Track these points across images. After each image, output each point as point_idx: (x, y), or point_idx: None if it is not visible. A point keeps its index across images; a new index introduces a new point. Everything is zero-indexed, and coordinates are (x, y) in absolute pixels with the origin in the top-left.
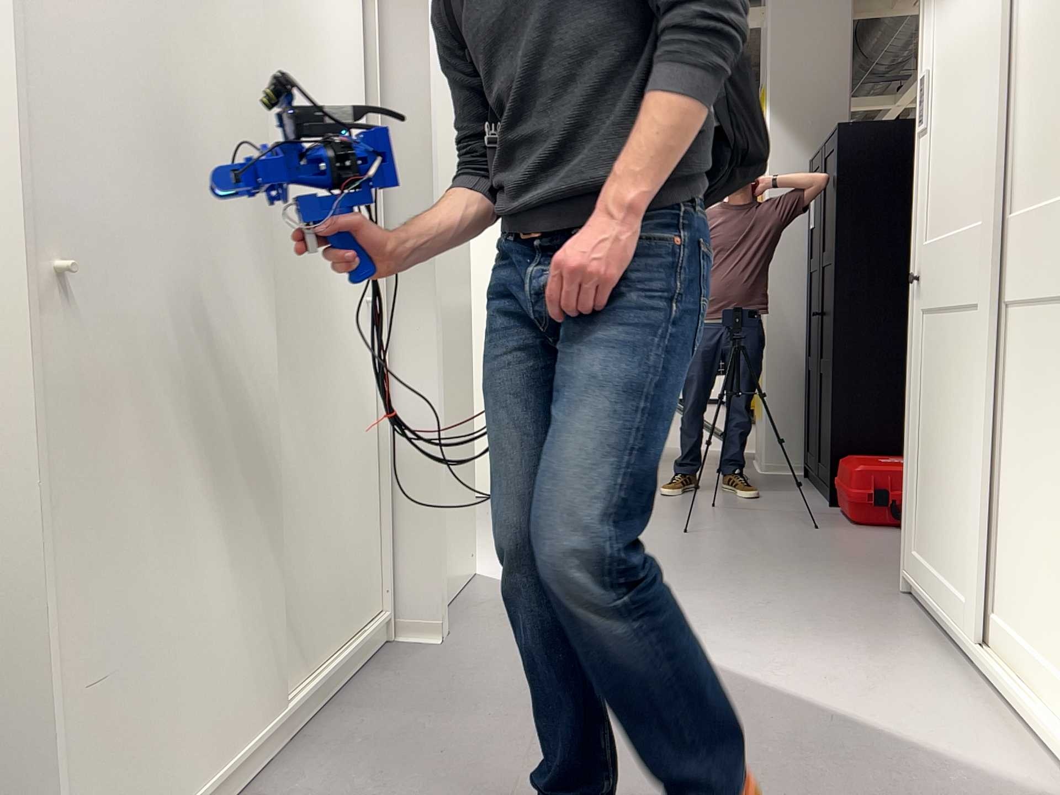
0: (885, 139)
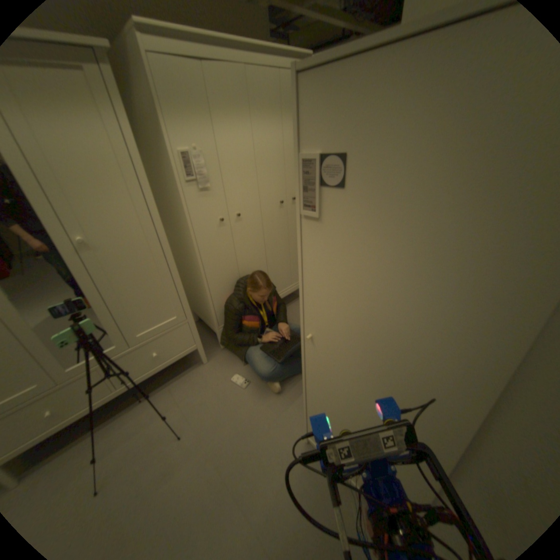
0: None
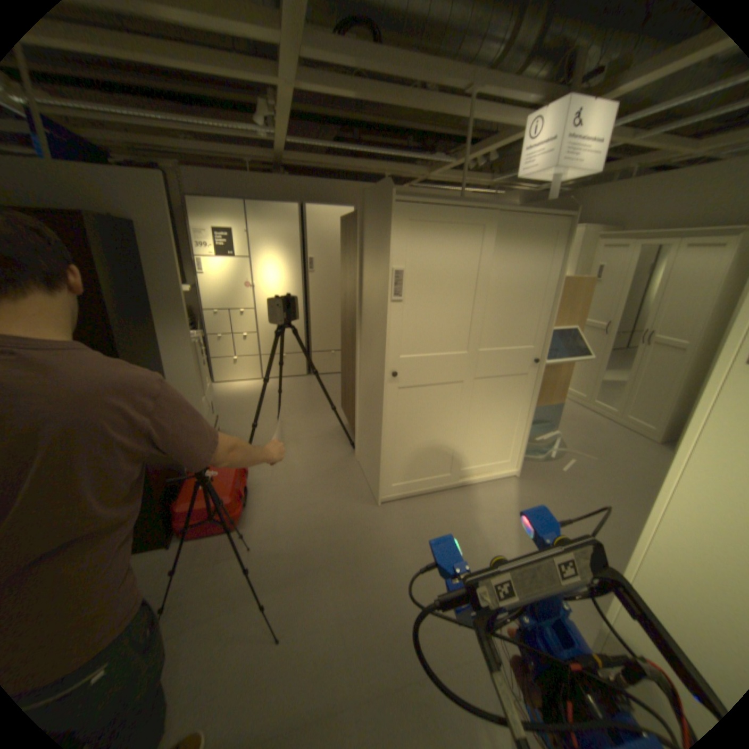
0: (112, 234)
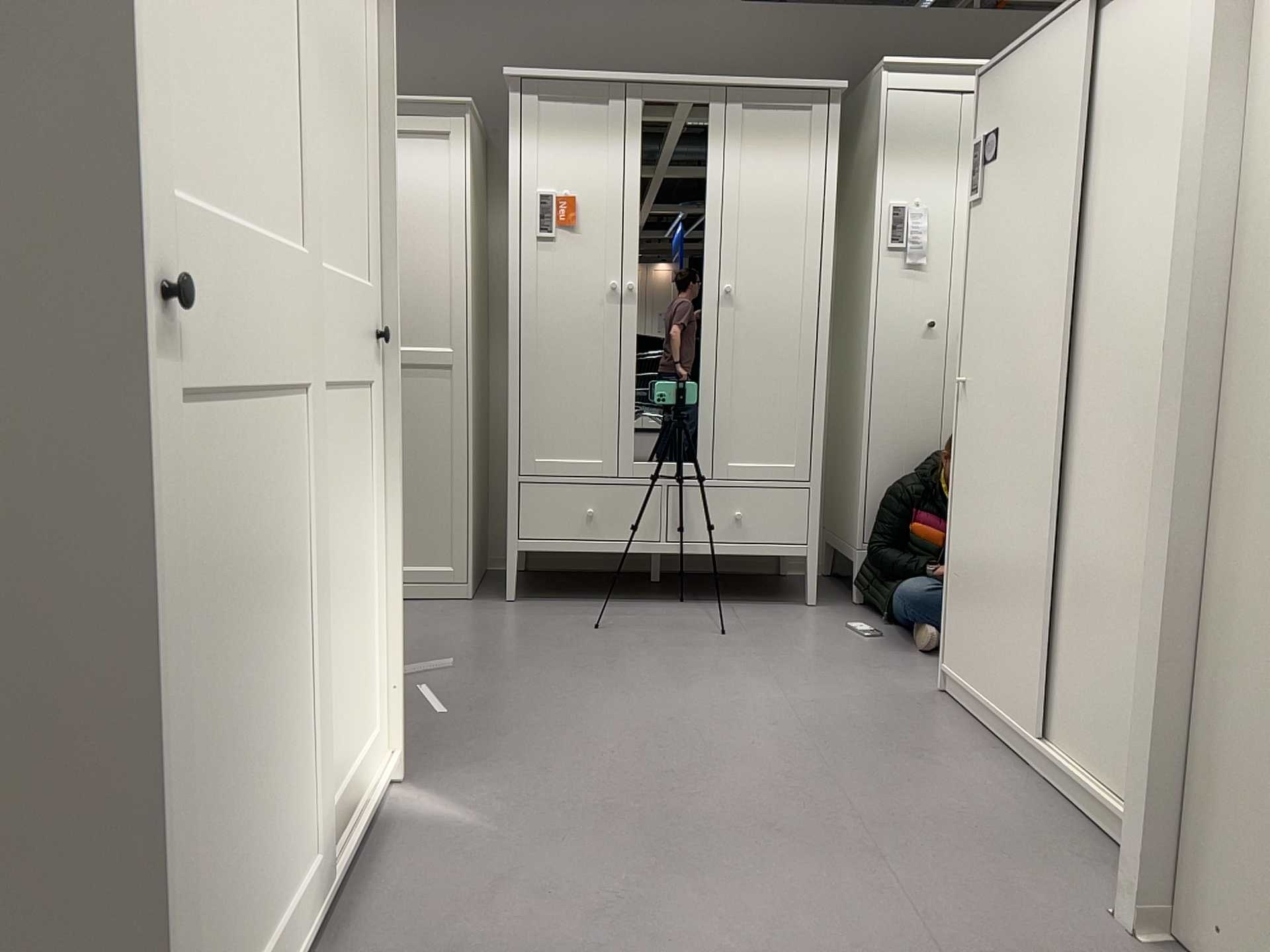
0: None
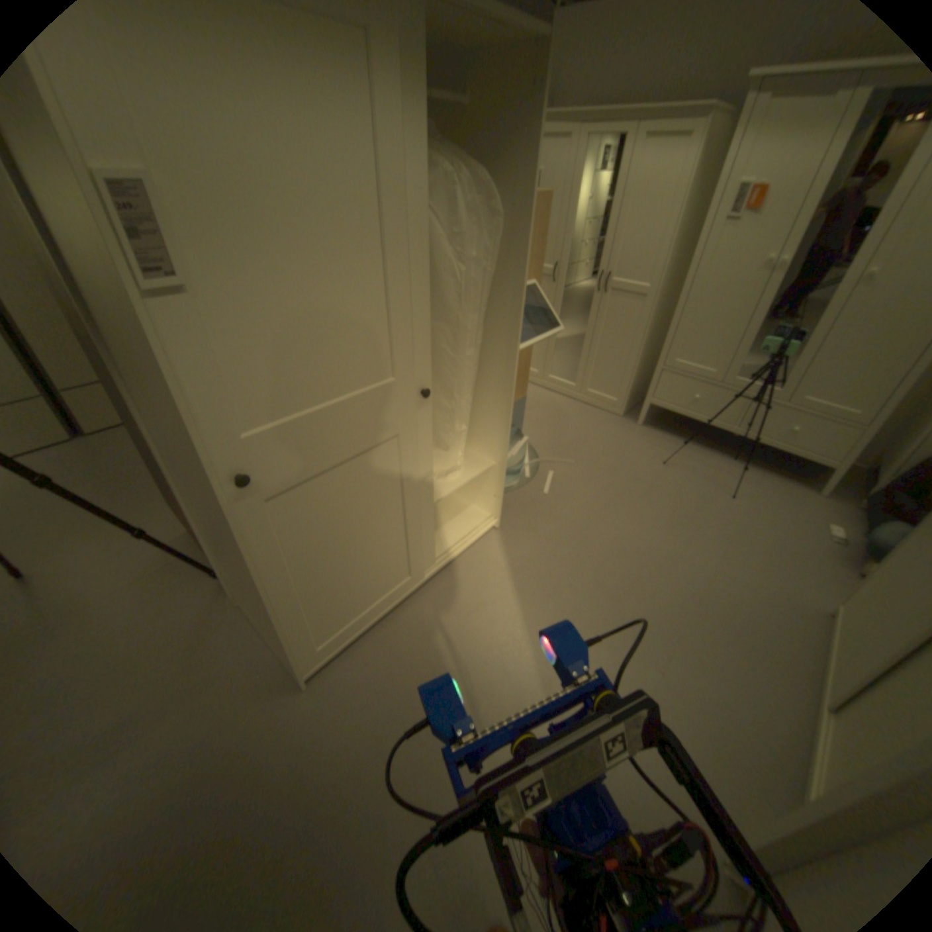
0: None
